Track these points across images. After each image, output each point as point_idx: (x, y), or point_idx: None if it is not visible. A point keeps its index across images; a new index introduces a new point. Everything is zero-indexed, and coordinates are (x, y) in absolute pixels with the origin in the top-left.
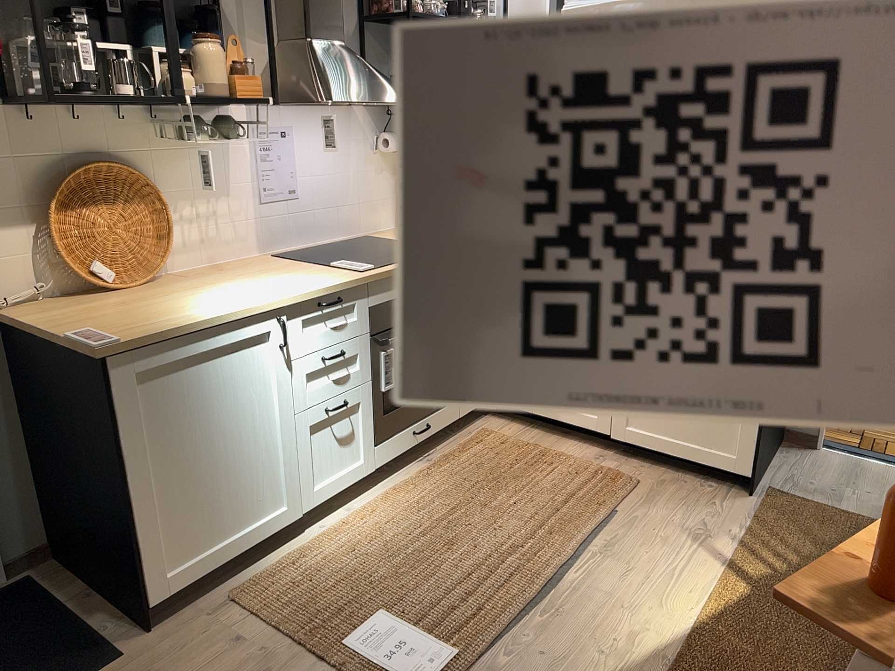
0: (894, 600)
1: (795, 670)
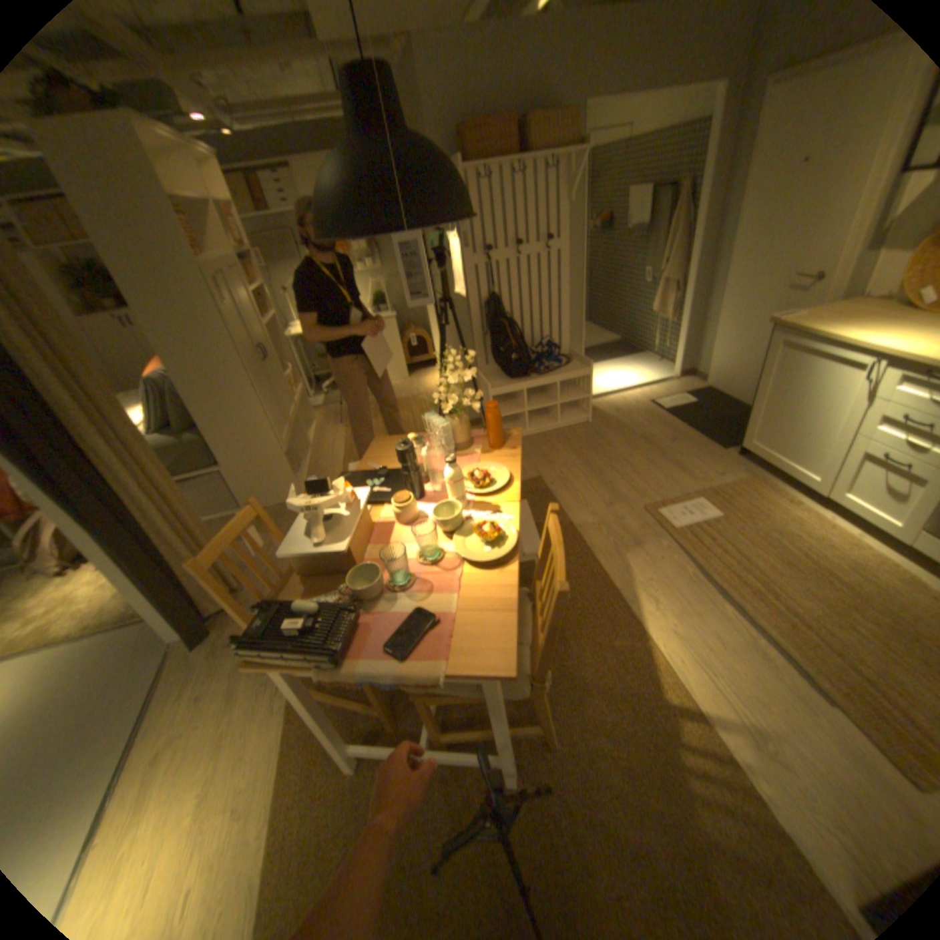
0: (496, 444)
1: (589, 650)
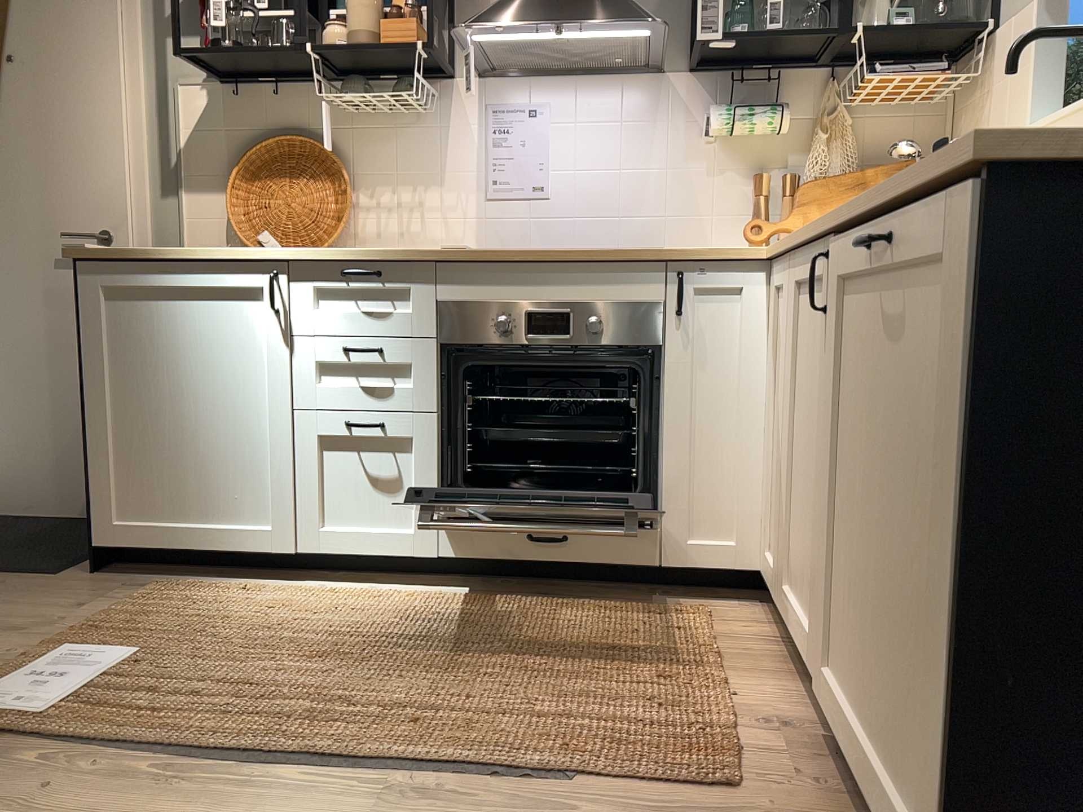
0: None
1: None
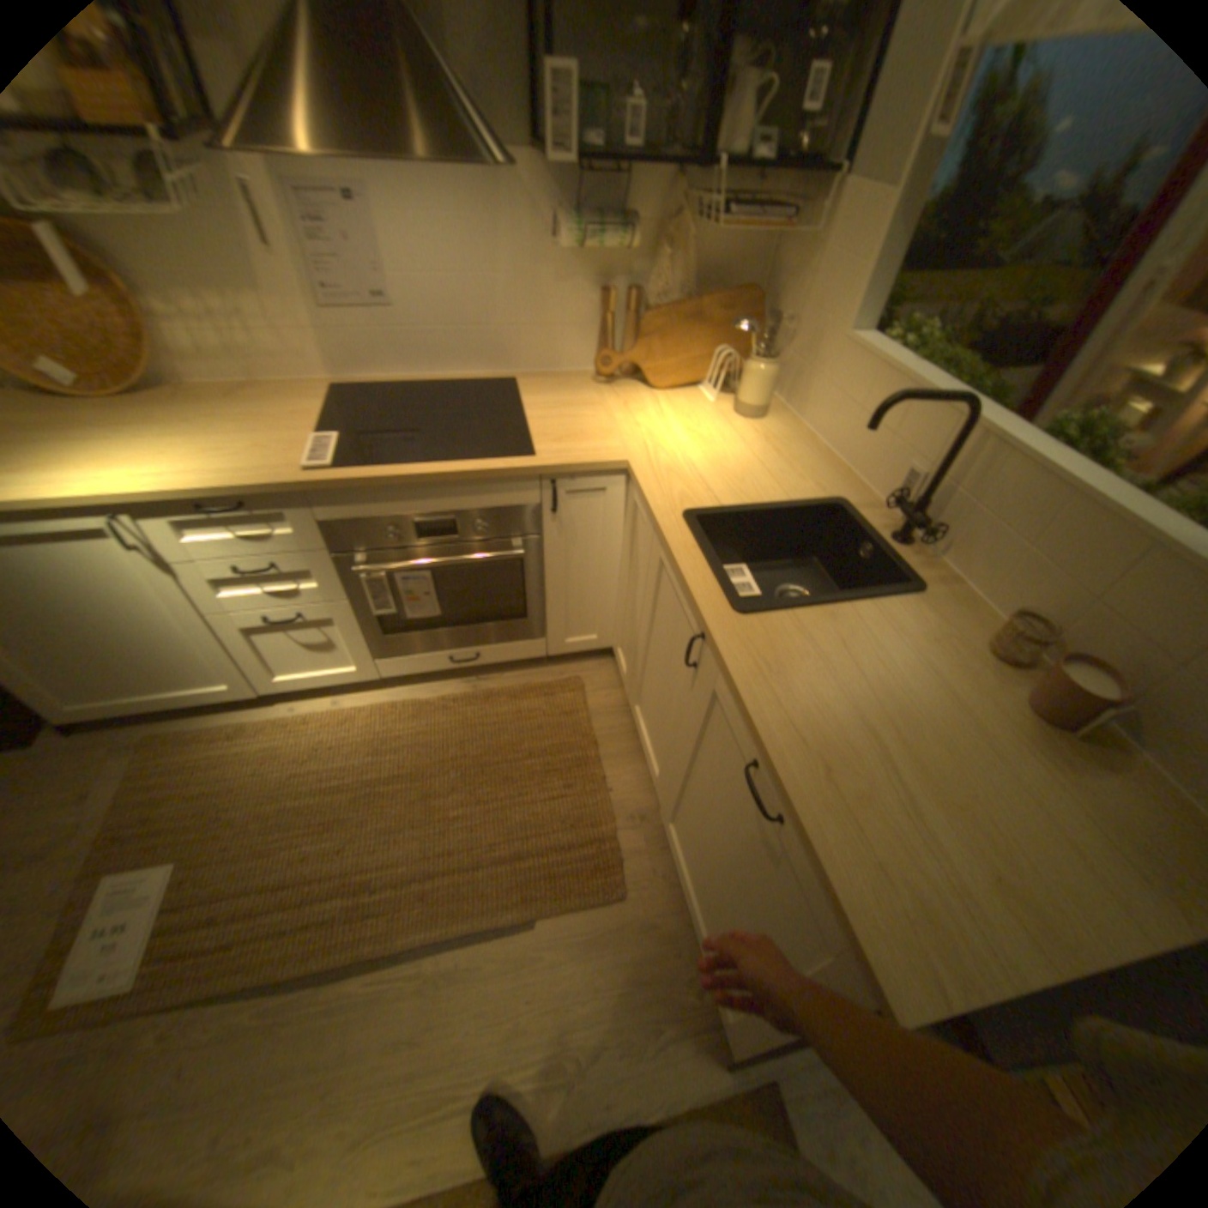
0: None
1: None
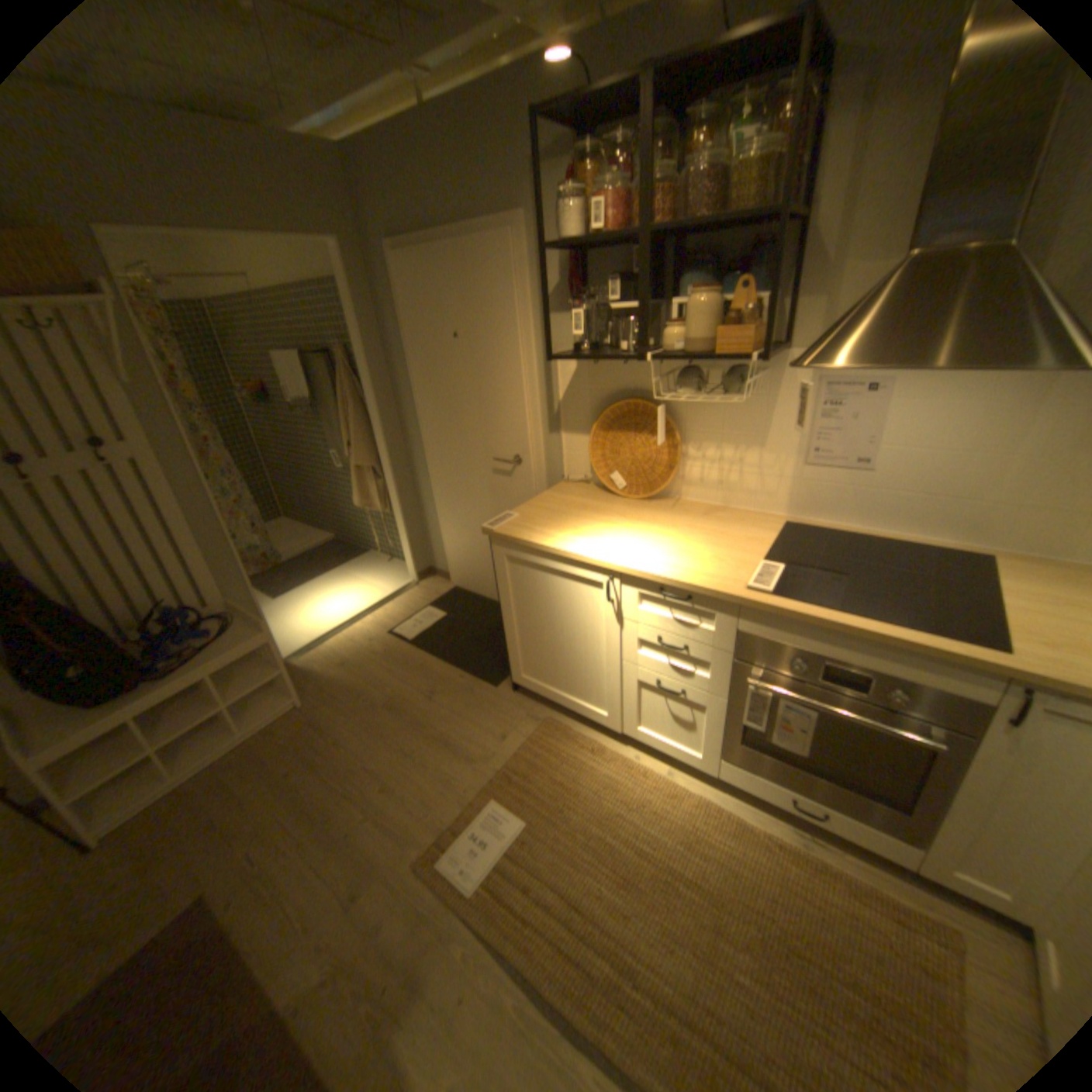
0: None
1: None
